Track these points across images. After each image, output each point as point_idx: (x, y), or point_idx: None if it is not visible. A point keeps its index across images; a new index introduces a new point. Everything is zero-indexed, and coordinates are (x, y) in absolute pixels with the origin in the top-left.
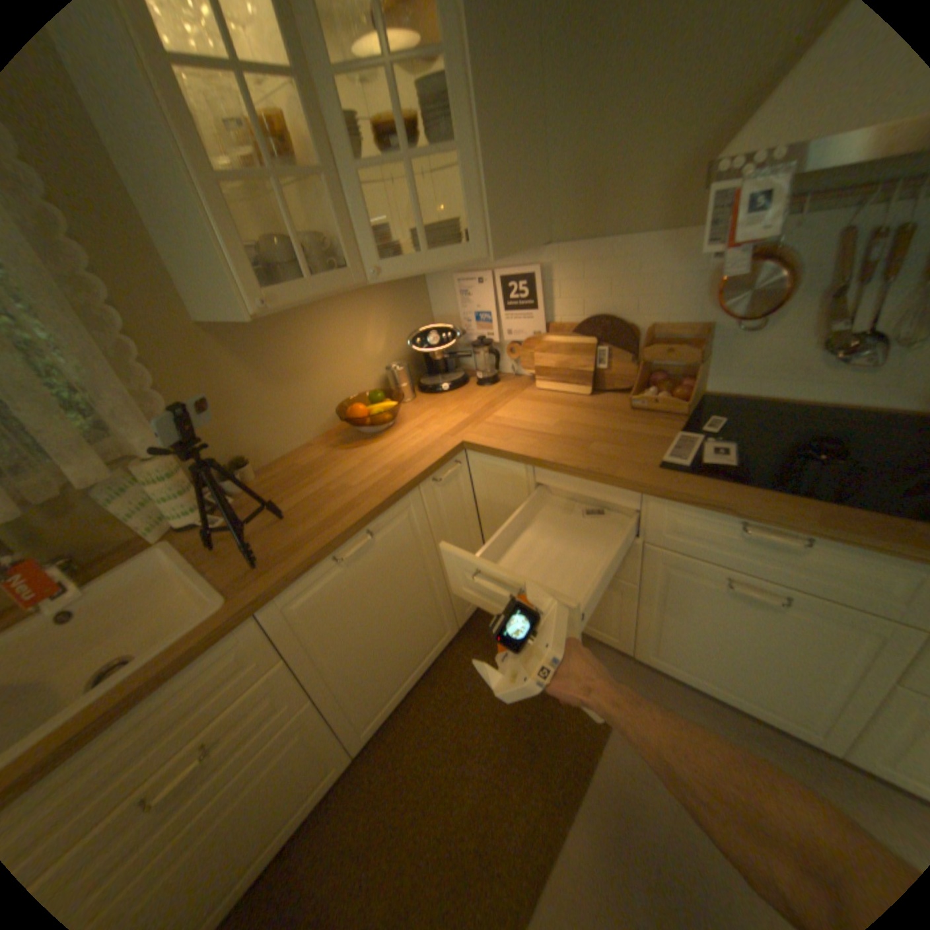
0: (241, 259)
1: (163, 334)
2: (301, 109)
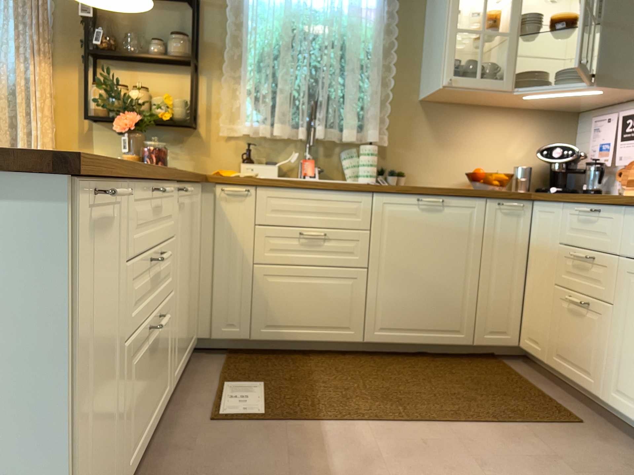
0: (452, 61)
1: (405, 99)
2: (511, 9)
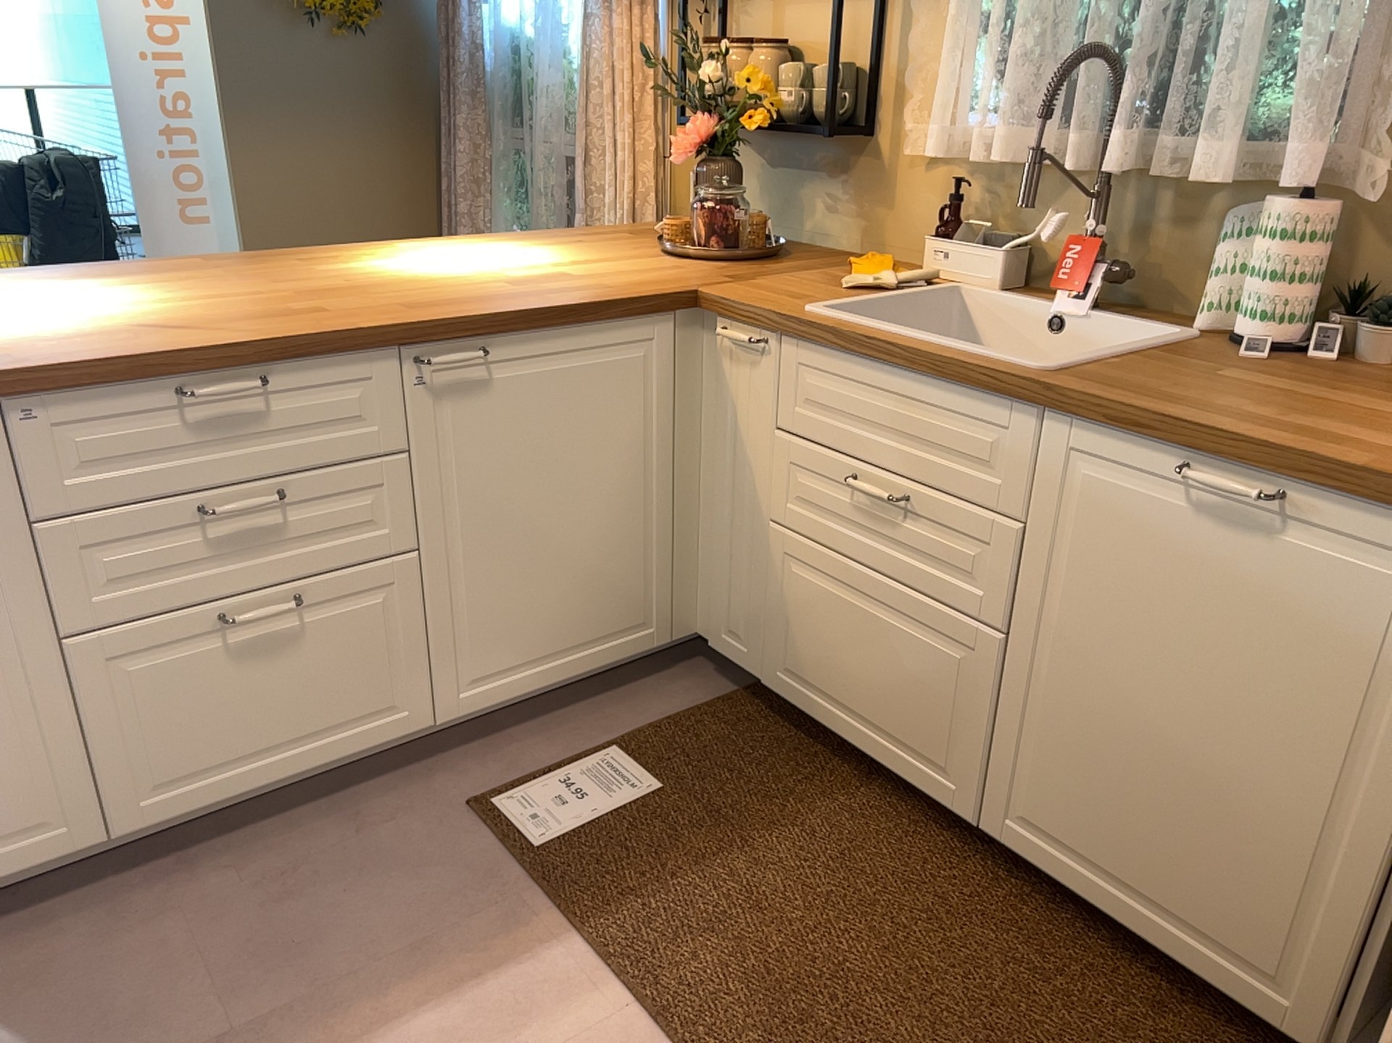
0: None
1: None
2: None
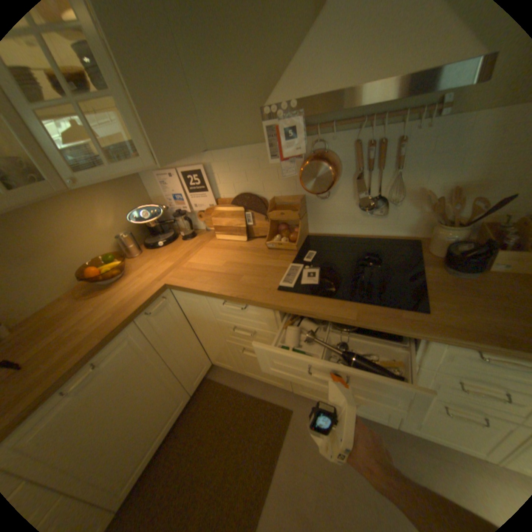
0: None
1: None
2: None
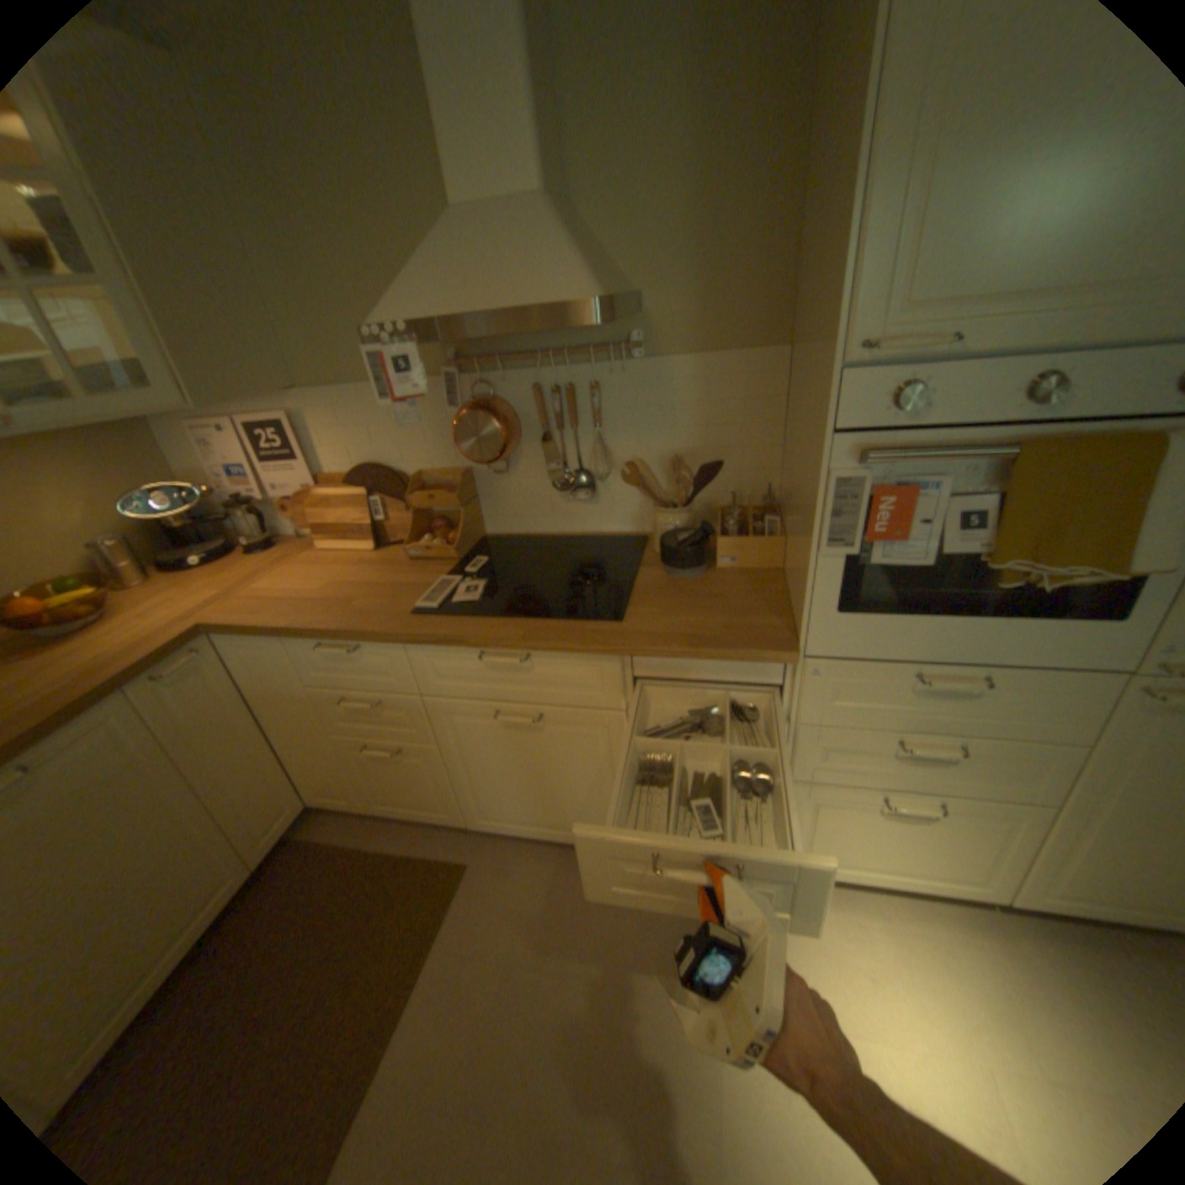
0: None
1: None
2: None
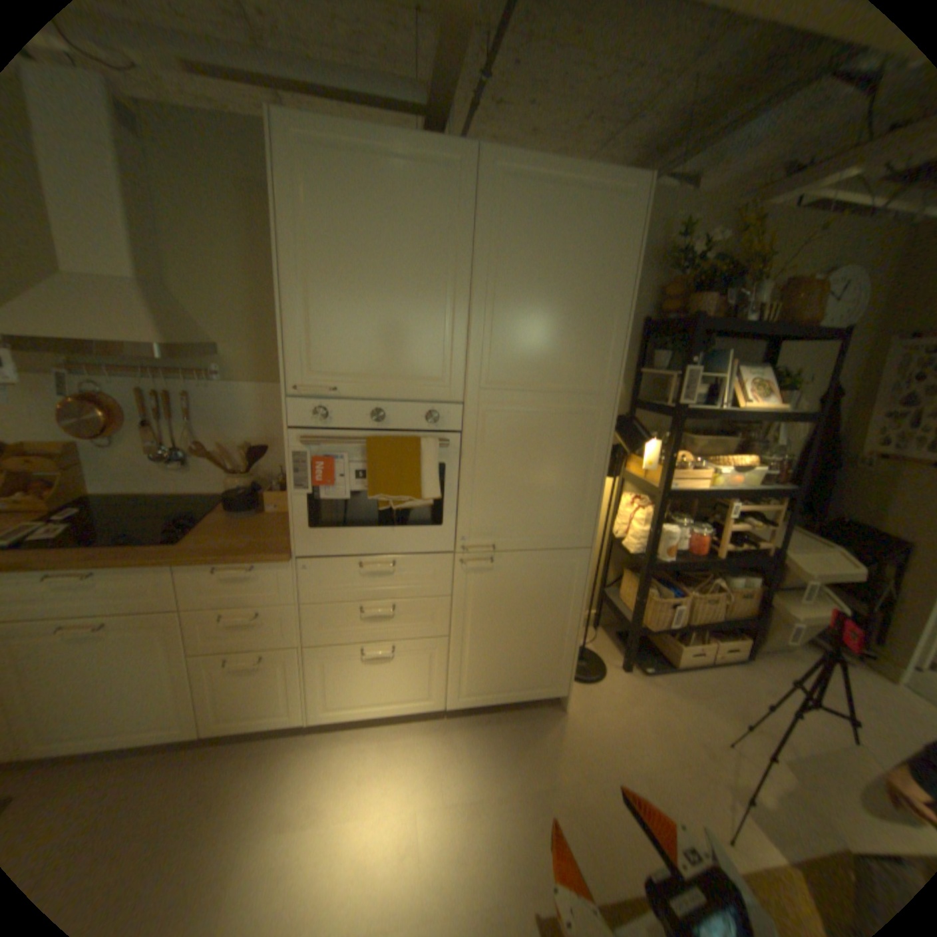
0: None
1: None
2: None
